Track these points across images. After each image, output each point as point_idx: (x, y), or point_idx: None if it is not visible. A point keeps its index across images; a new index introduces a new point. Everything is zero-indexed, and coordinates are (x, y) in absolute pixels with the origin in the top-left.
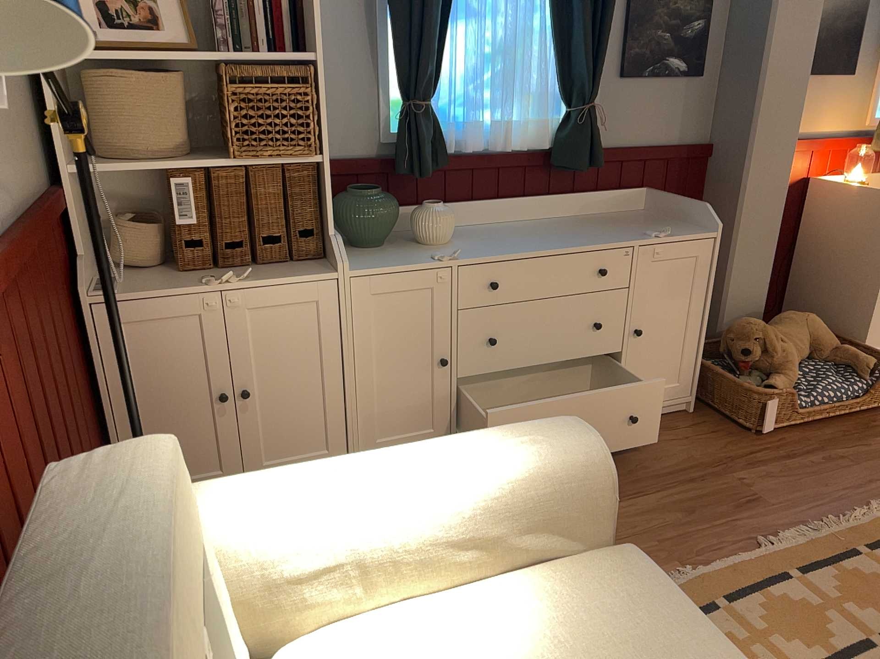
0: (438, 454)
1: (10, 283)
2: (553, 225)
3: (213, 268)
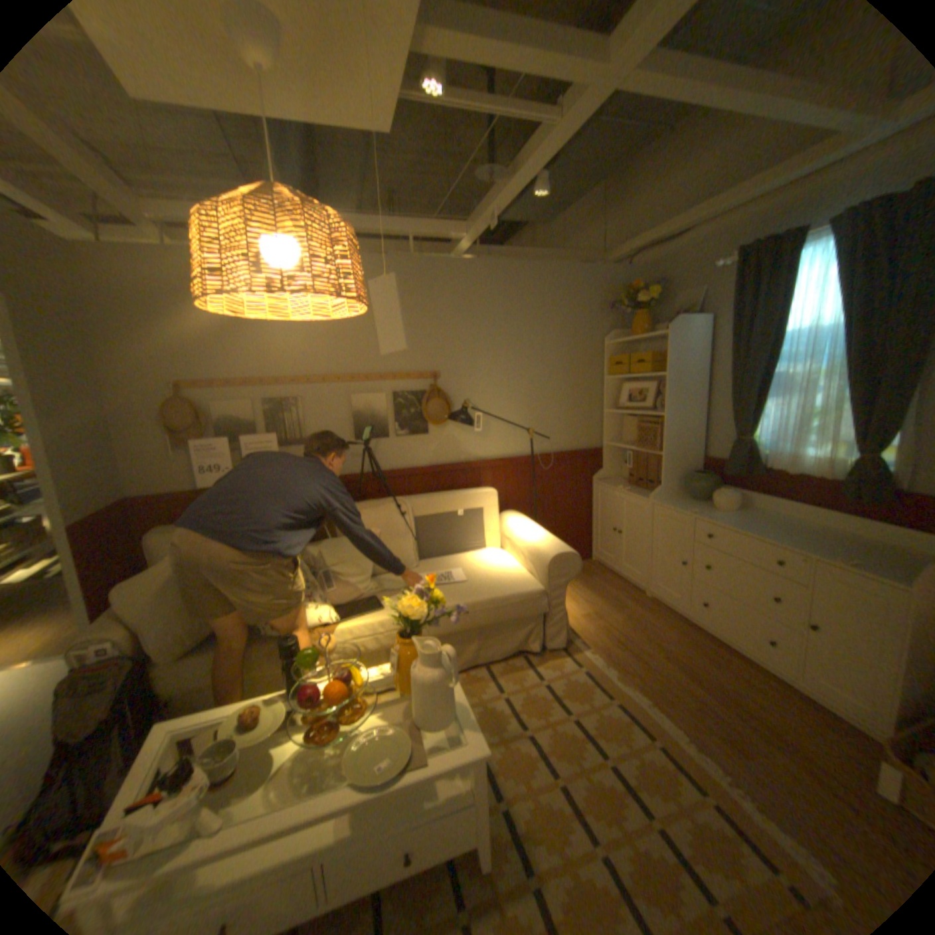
0: (539, 534)
1: (539, 464)
2: (825, 533)
3: (635, 485)
